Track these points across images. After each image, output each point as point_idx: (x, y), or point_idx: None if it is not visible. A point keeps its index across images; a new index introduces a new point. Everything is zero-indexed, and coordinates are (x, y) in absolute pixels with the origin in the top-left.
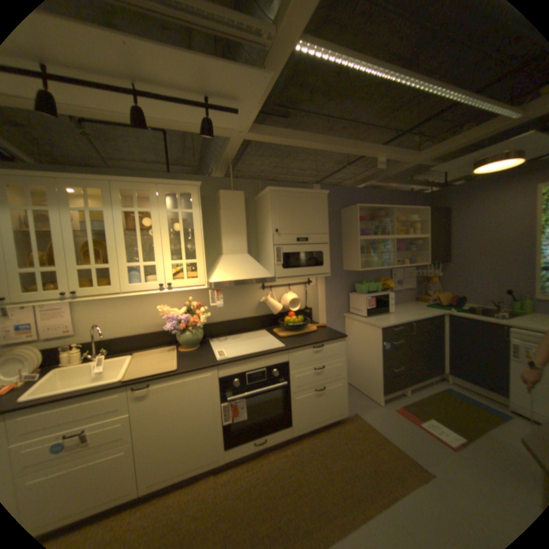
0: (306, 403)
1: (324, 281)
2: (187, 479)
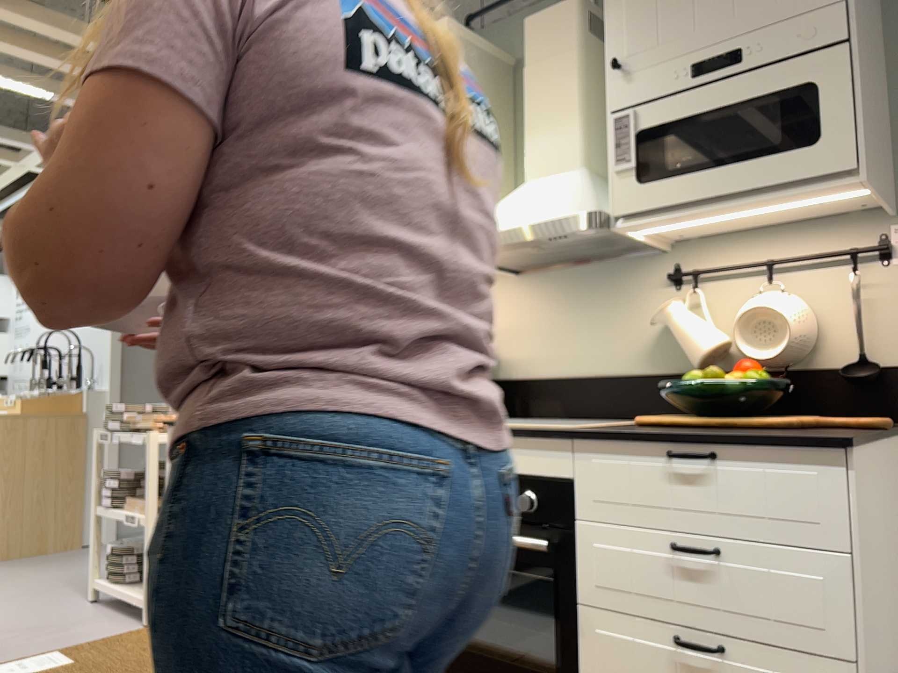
0: (635, 672)
1: None
2: None
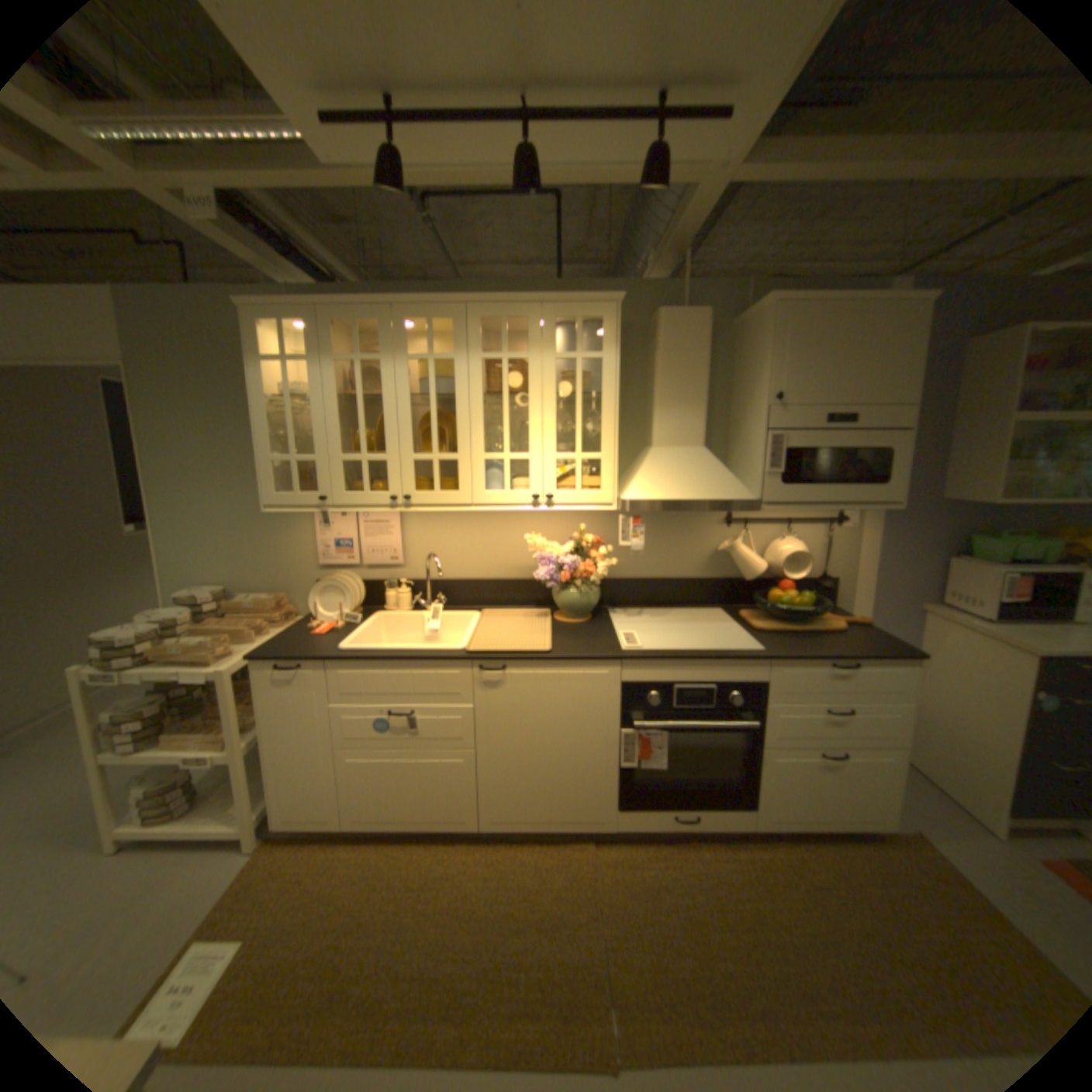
0: (796, 776)
1: (884, 520)
2: (552, 833)
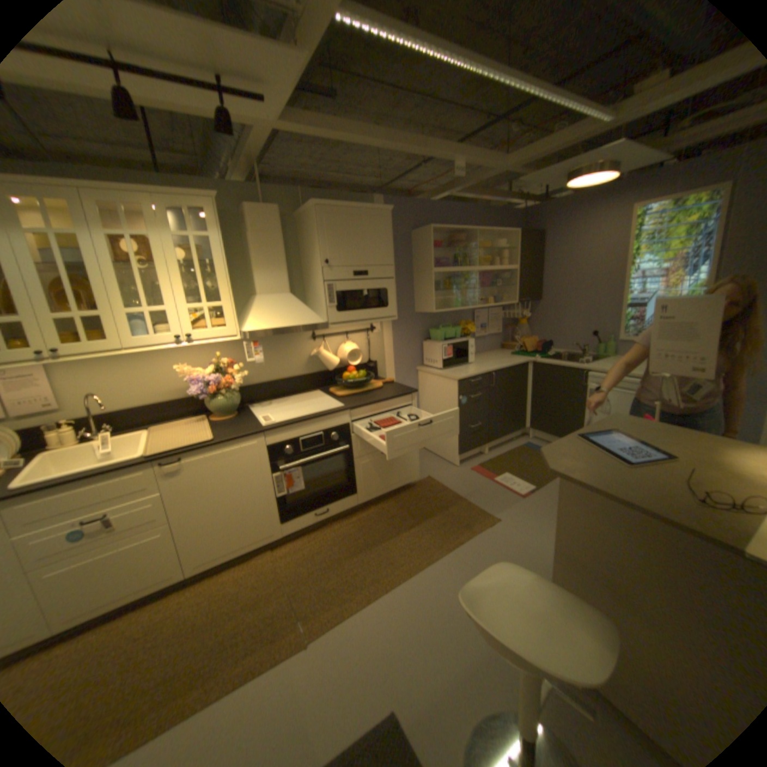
0: (371, 467)
1: (392, 326)
2: (240, 555)
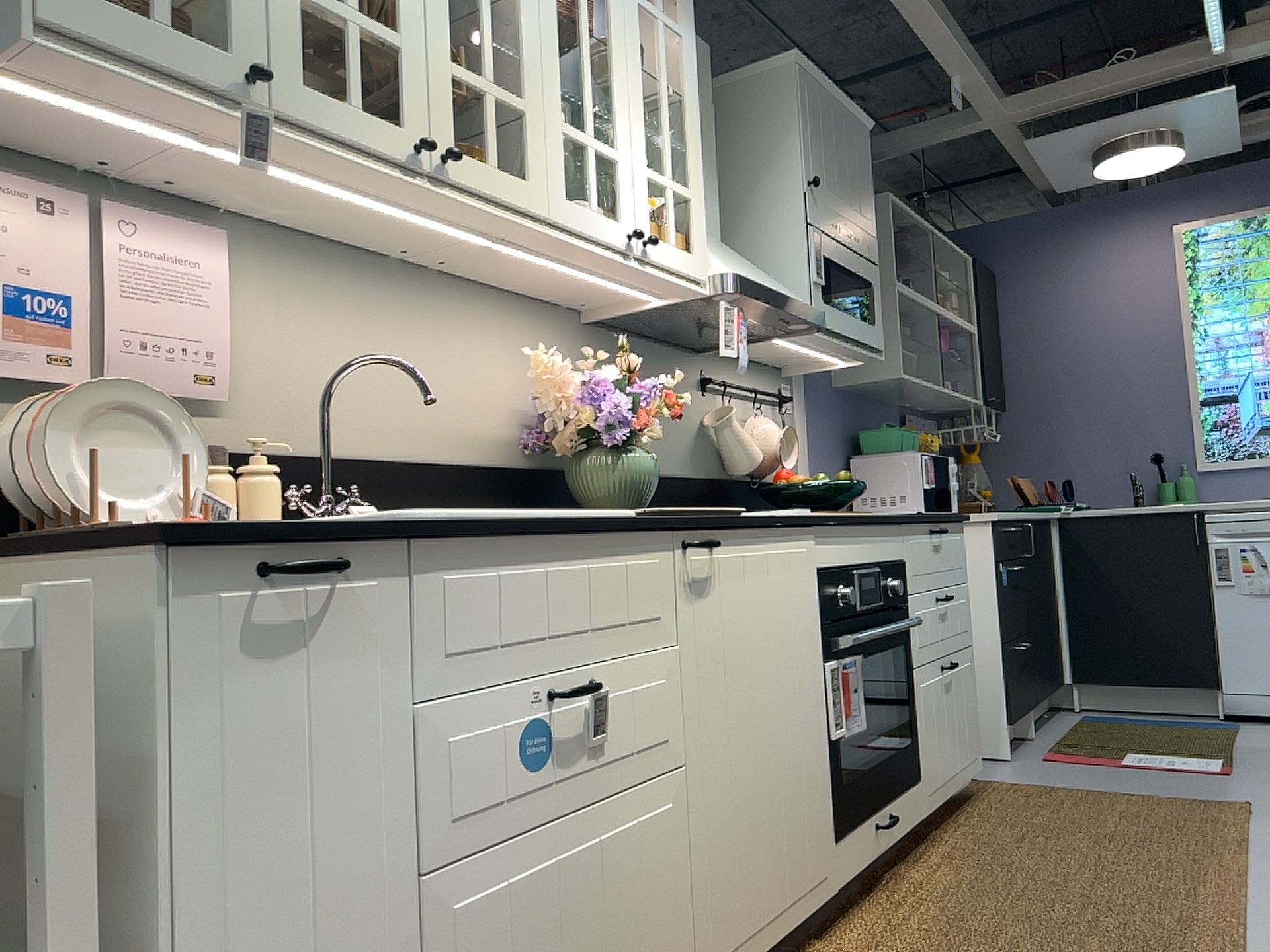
0: (934, 705)
1: (808, 407)
2: (781, 939)
